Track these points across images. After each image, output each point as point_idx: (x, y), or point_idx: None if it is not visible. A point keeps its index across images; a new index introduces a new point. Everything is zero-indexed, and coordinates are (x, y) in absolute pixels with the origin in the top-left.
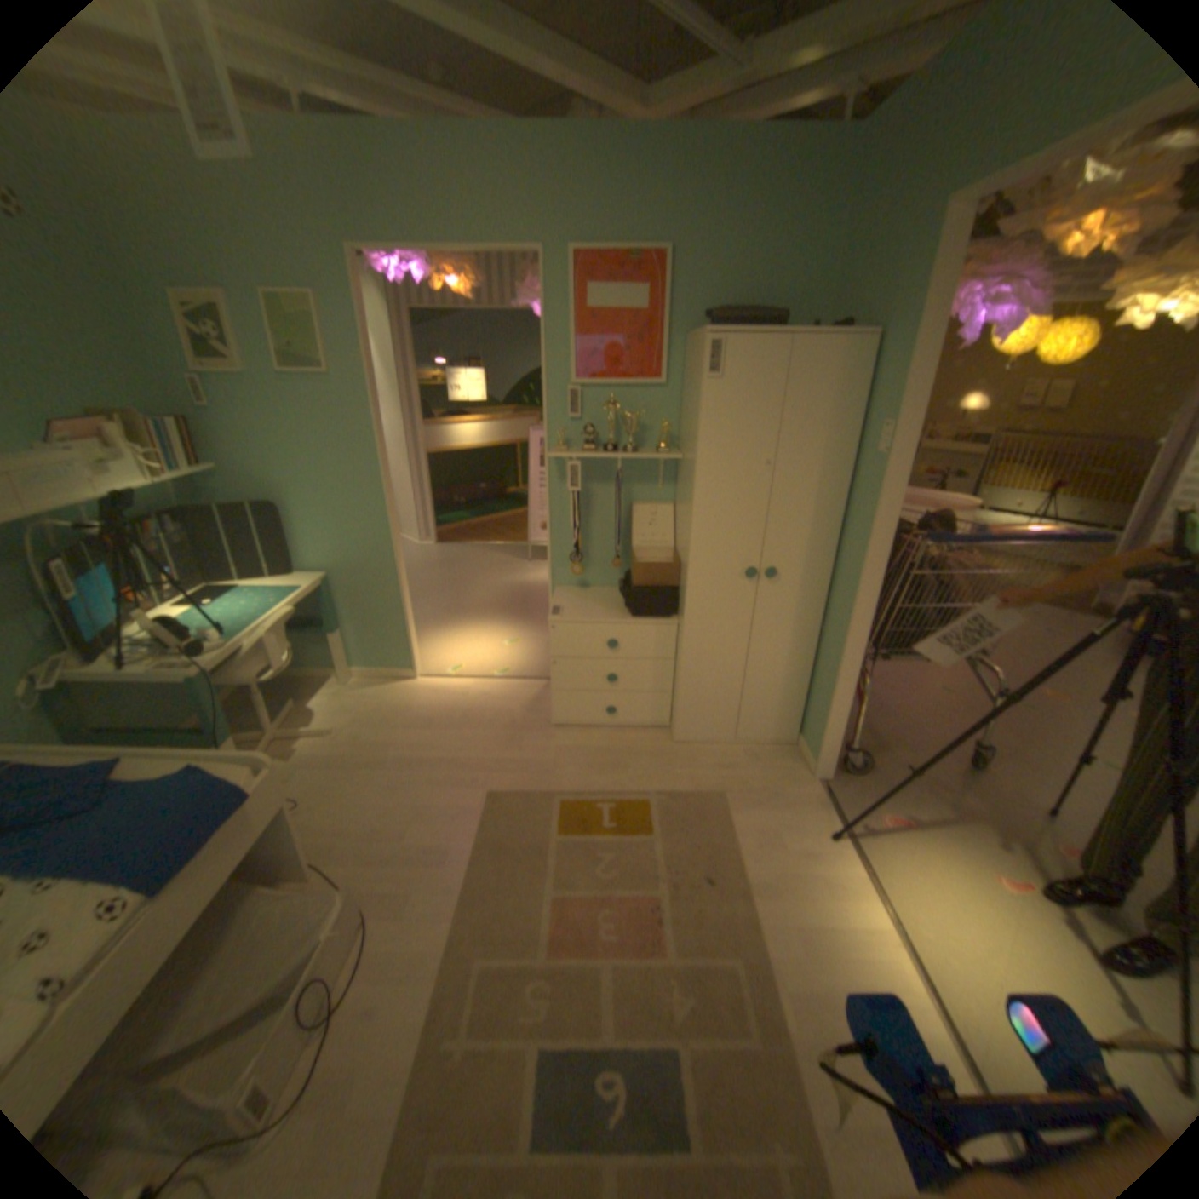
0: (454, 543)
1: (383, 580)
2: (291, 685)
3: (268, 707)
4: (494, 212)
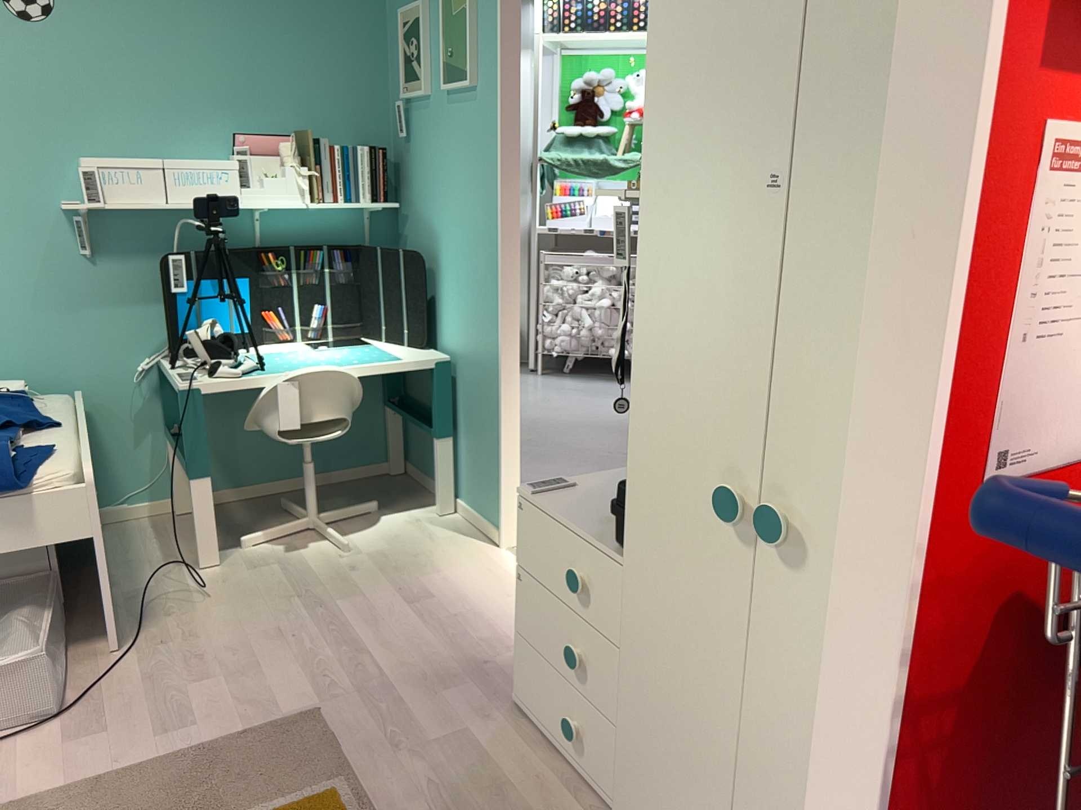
0: None
1: (489, 383)
2: (408, 494)
3: (361, 502)
4: None
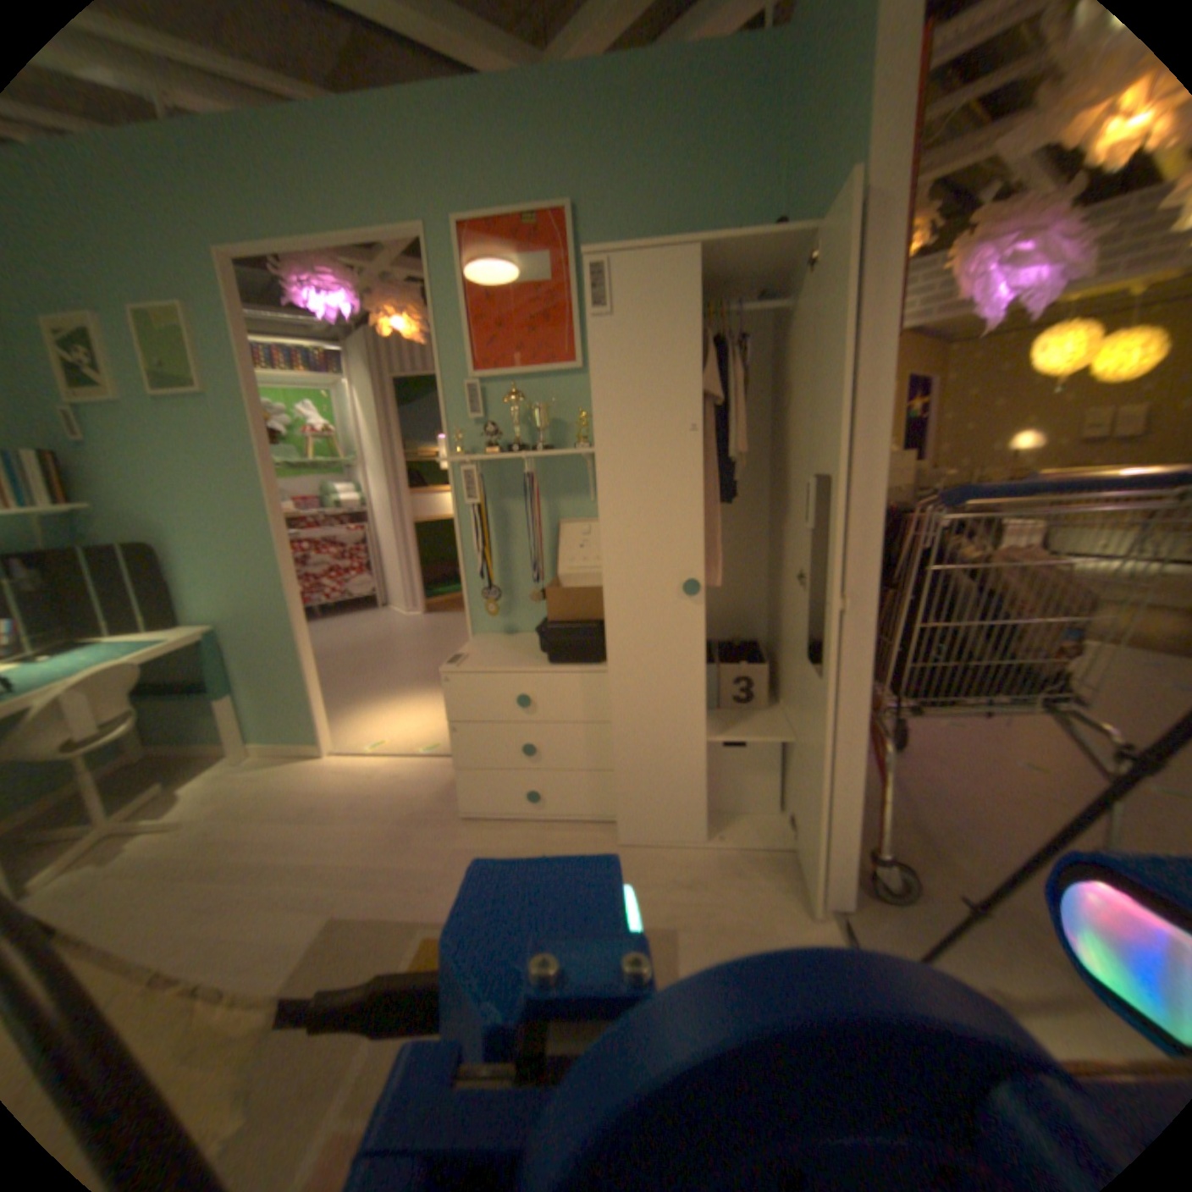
0: (441, 613)
1: (275, 634)
2: (172, 768)
3: (127, 796)
4: (366, 193)
